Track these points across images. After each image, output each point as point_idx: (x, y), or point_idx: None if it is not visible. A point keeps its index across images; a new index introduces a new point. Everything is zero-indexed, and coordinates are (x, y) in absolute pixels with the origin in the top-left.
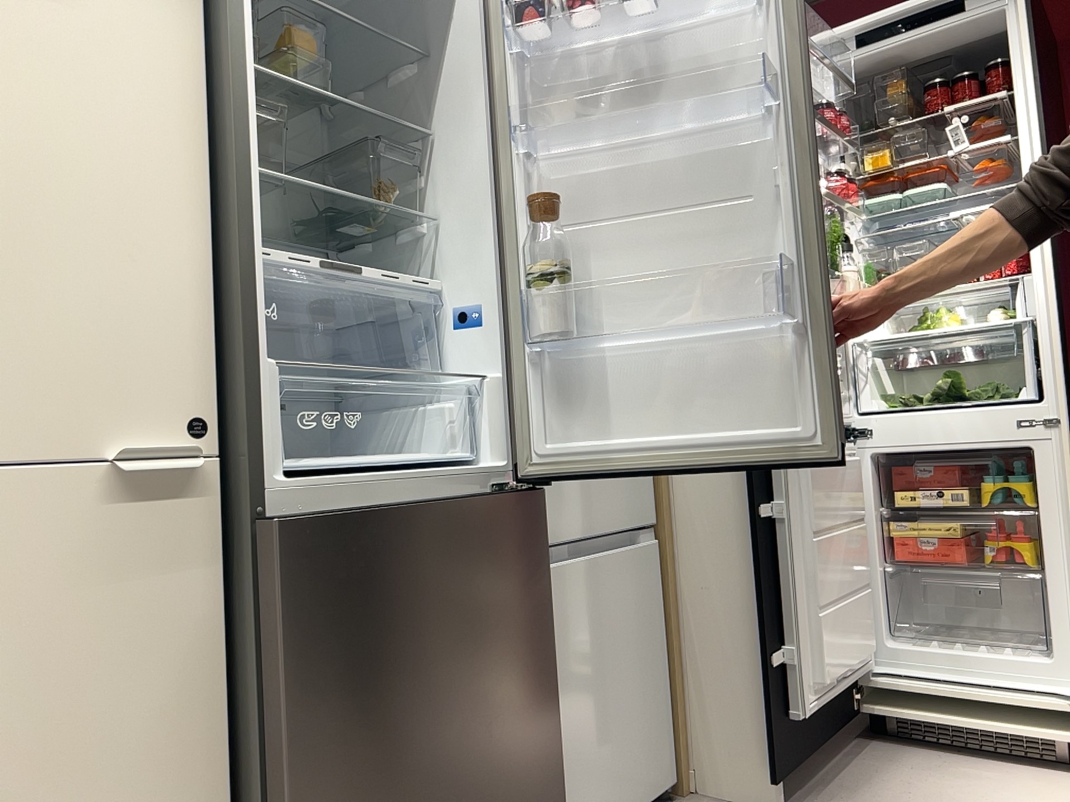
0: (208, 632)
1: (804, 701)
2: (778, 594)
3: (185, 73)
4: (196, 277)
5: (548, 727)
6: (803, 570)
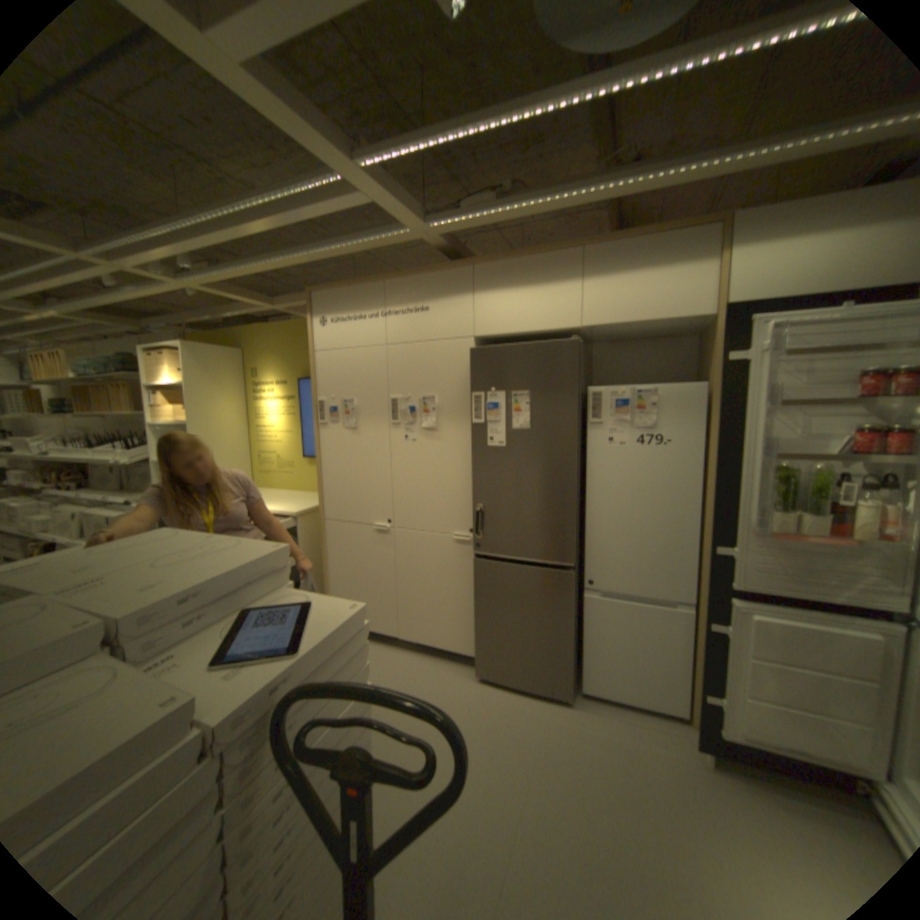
0: (474, 574)
1: (728, 733)
2: (724, 674)
3: (471, 447)
4: (472, 496)
5: (567, 647)
6: (745, 673)
